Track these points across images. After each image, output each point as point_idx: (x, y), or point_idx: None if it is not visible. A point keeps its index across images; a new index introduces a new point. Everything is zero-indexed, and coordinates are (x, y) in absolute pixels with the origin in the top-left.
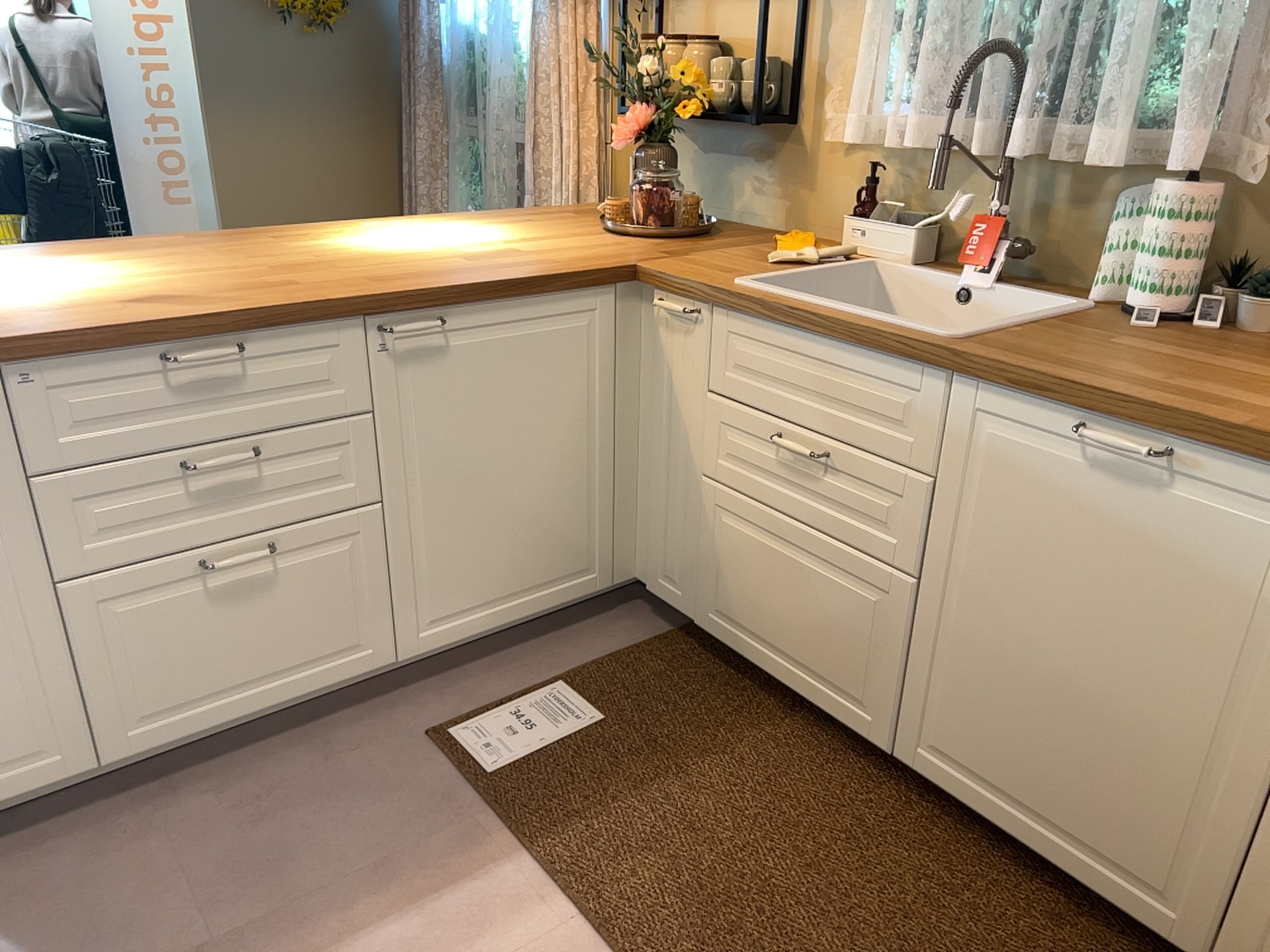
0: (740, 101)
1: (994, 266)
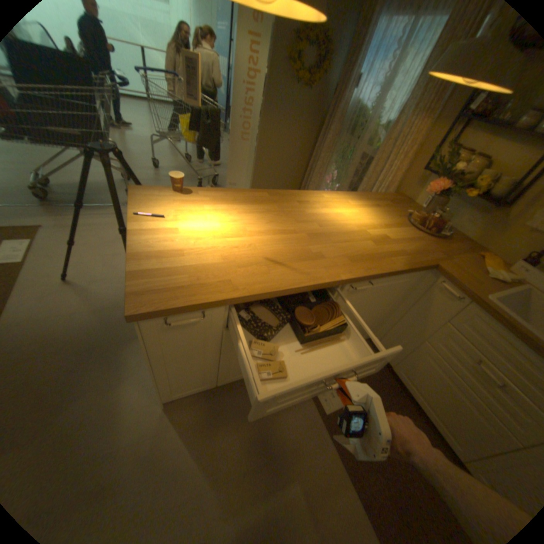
0: (490, 188)
1: None
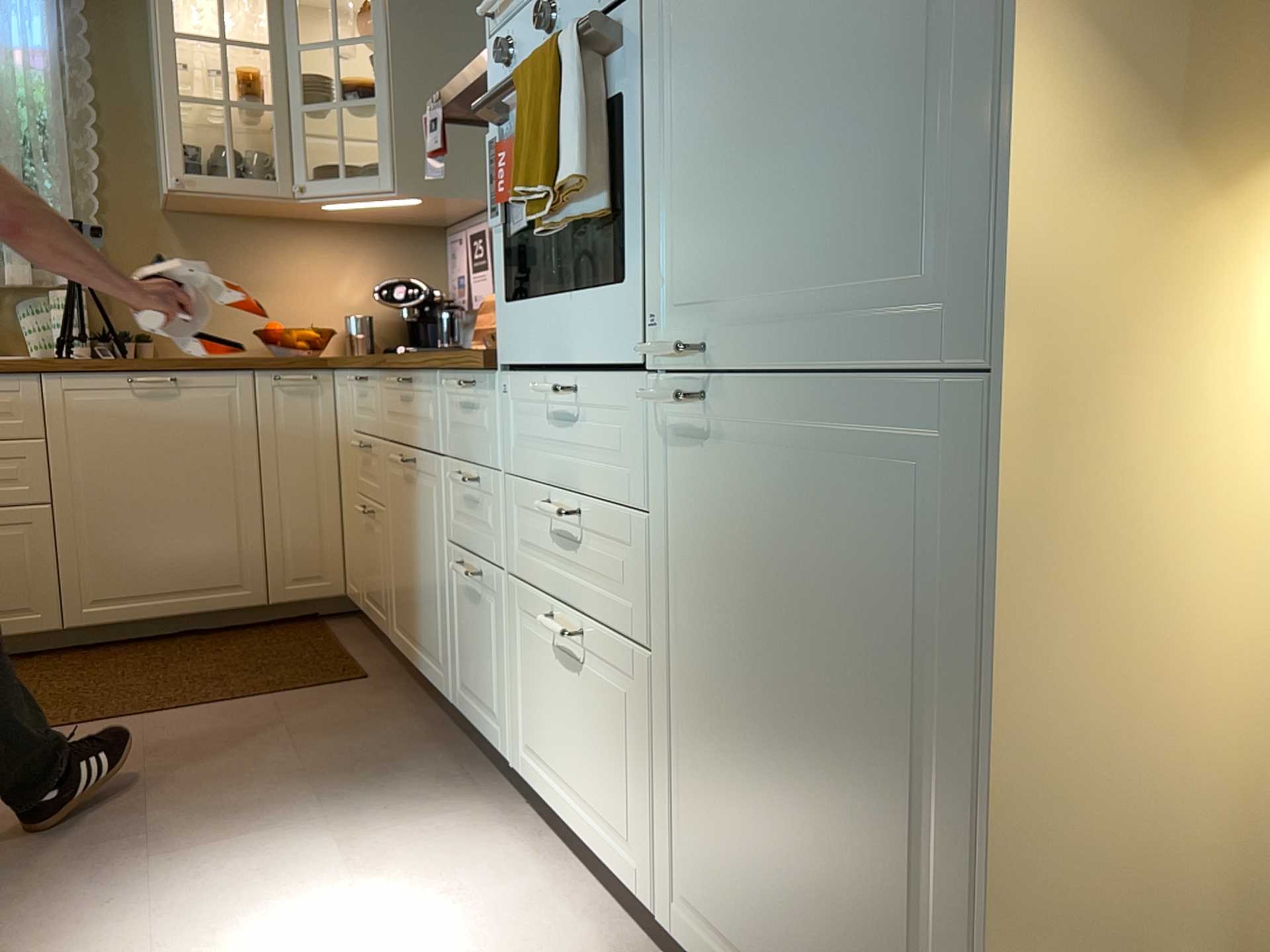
0: None
1: None
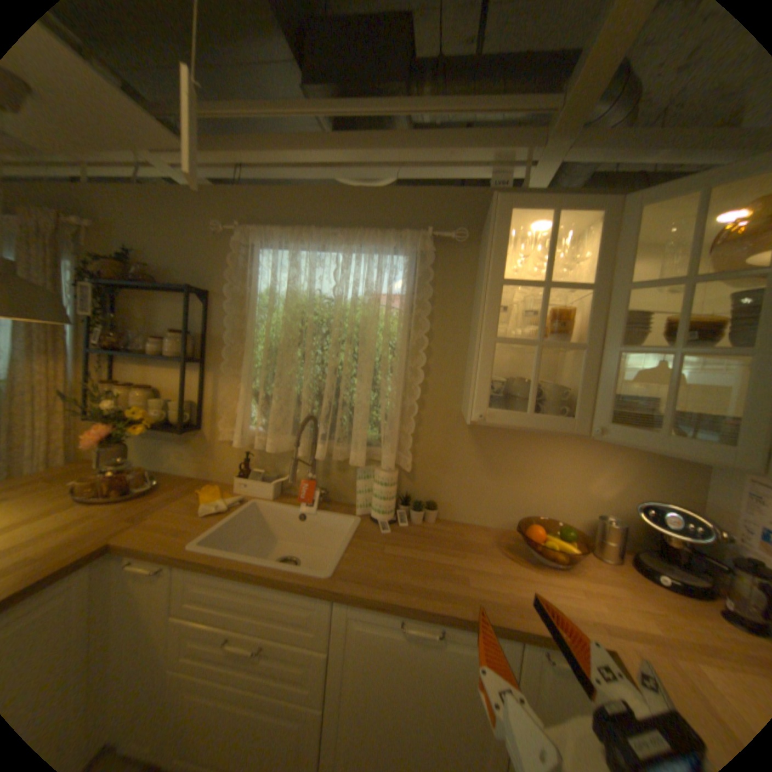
0: (167, 417)
1: (315, 502)
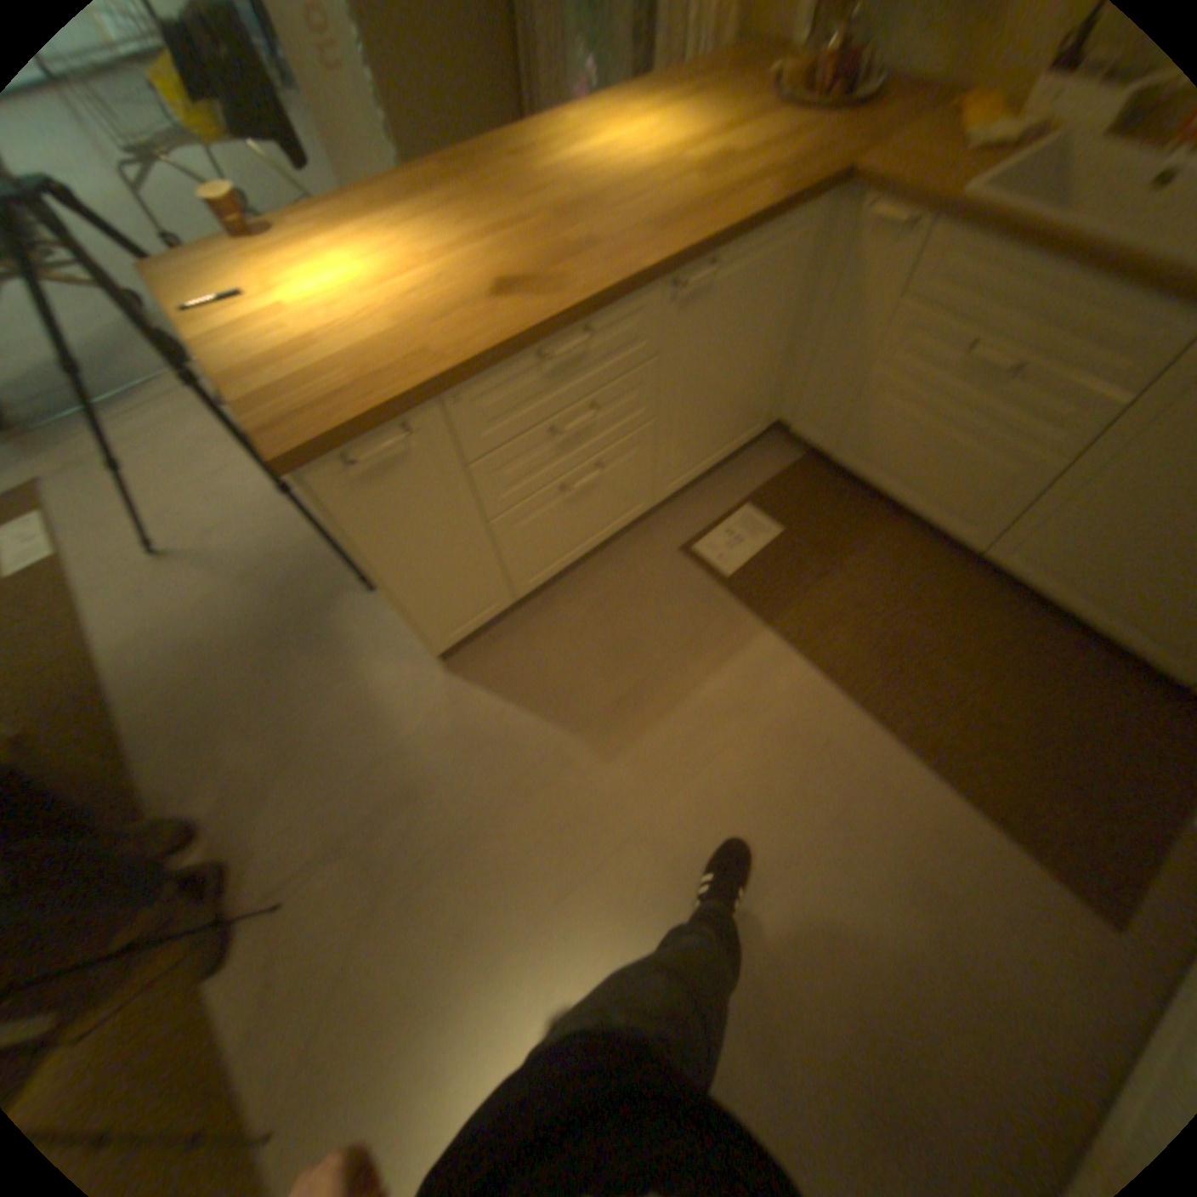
0: None
1: None
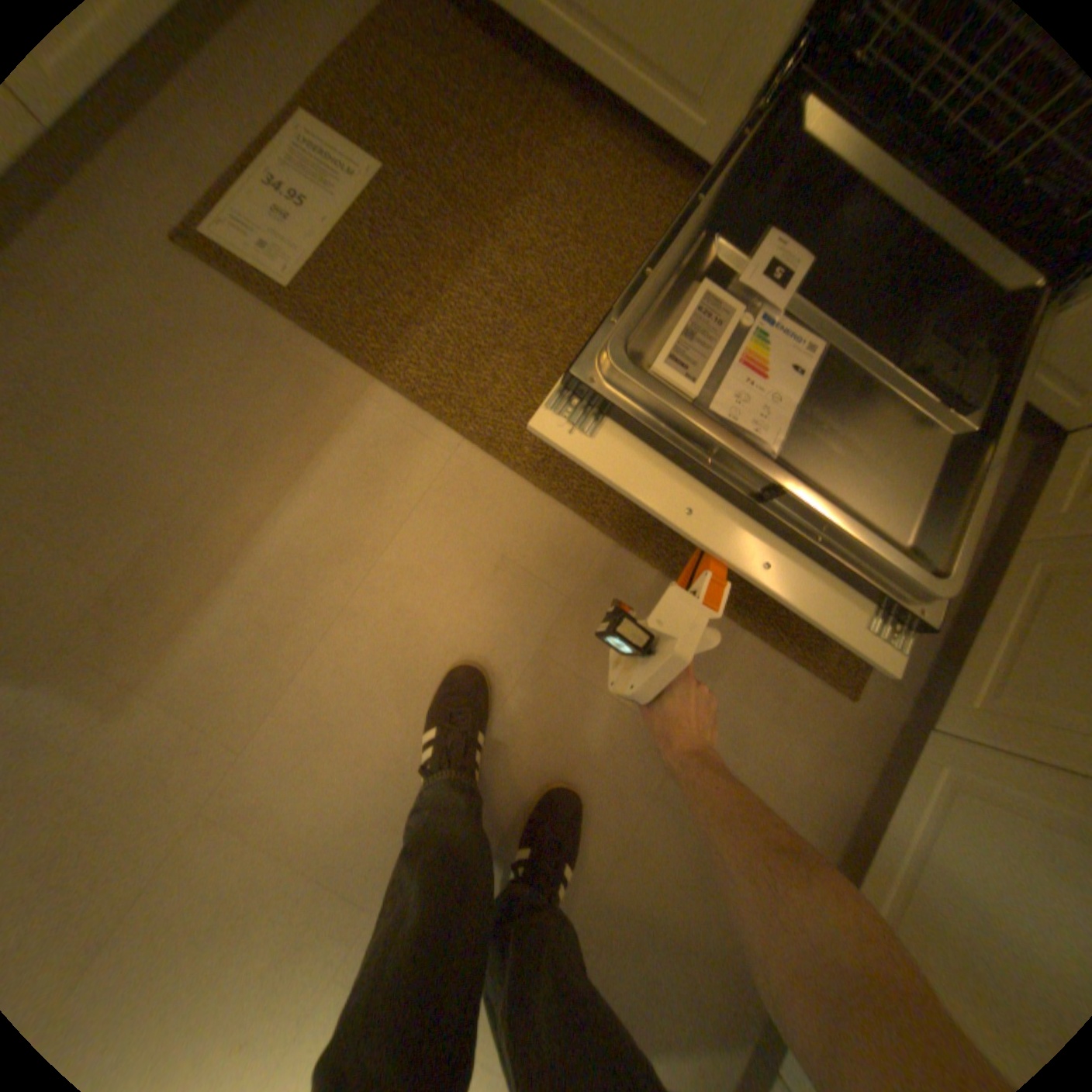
0: None
1: None
